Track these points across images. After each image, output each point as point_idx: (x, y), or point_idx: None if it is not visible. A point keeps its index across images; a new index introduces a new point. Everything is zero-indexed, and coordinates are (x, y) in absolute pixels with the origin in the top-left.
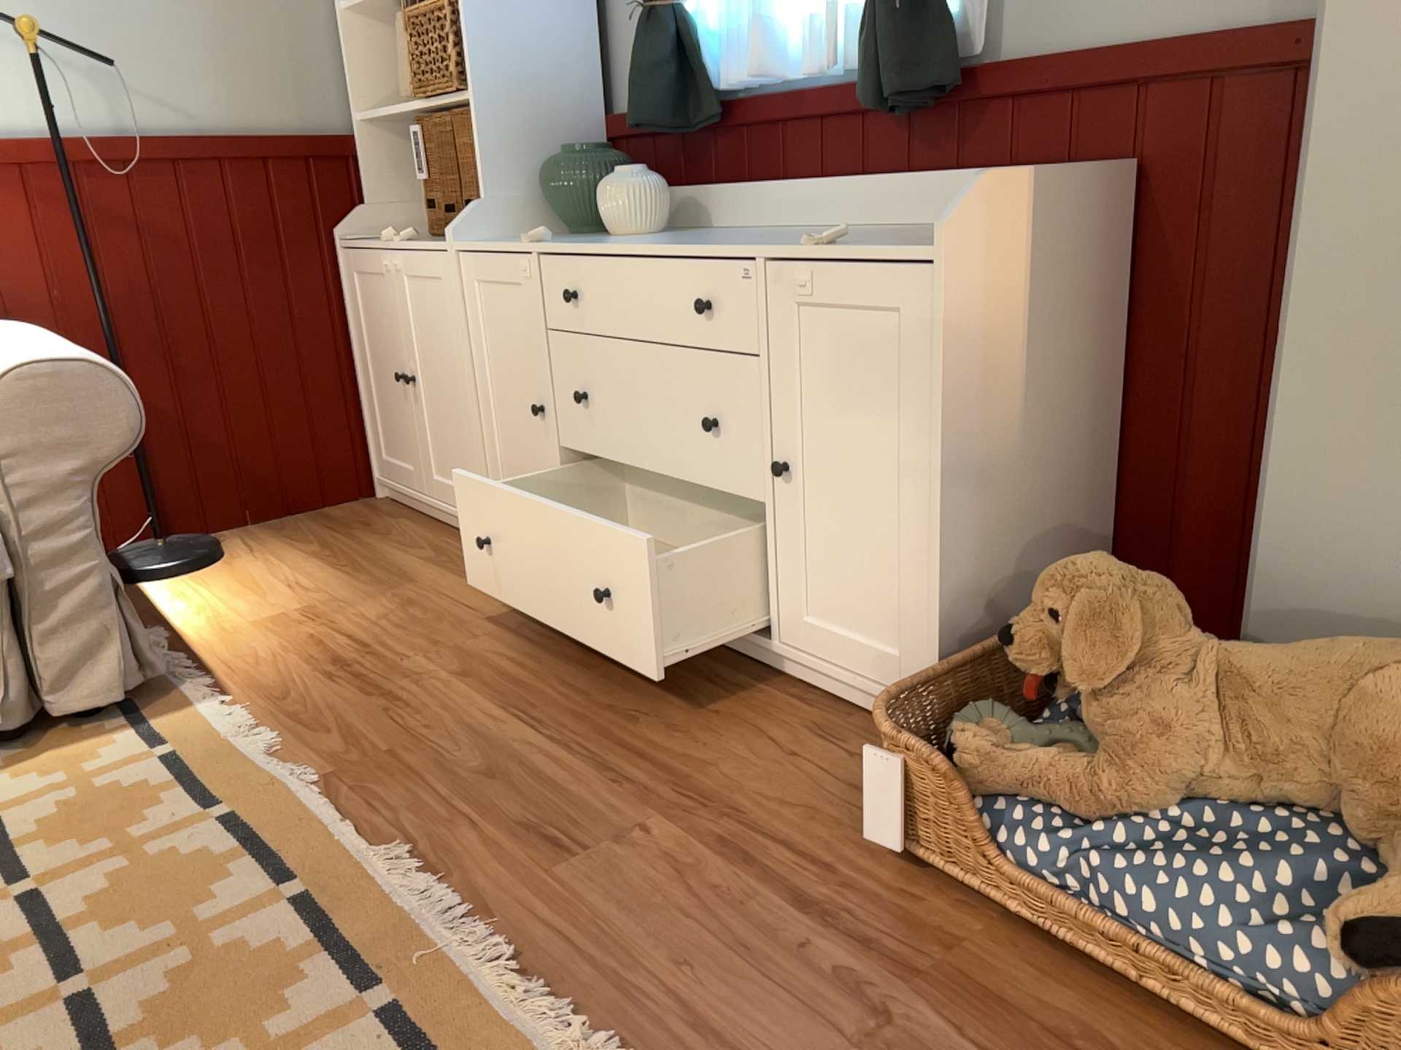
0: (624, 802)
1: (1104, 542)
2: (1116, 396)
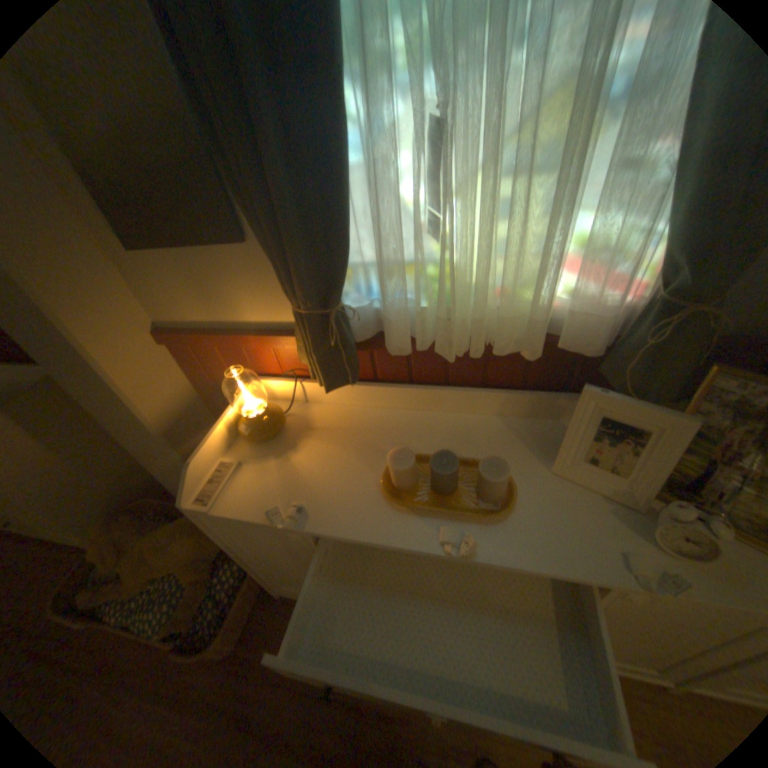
0: None
1: None
2: None
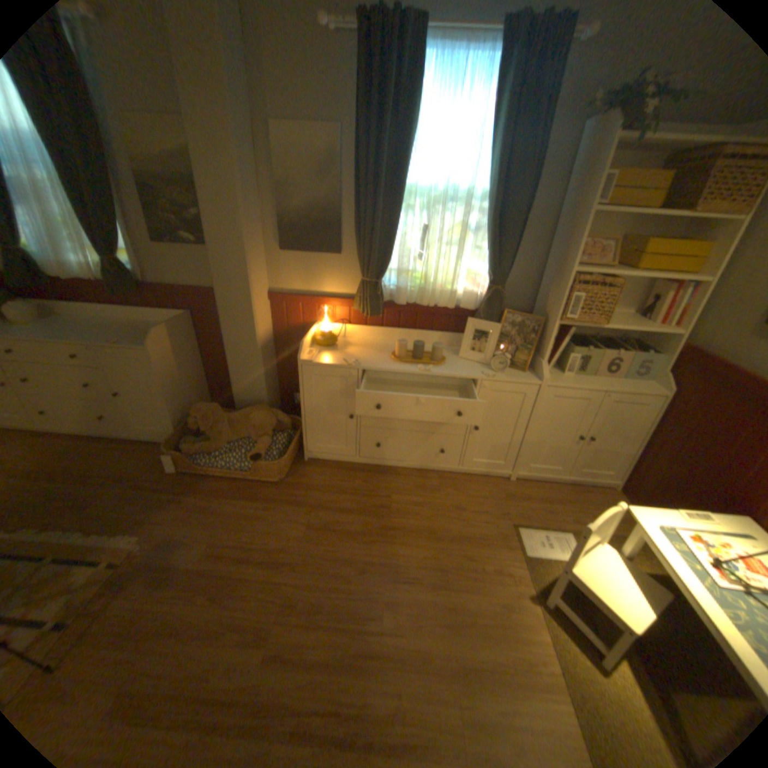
0: (96, 490)
1: (207, 389)
2: (200, 359)
